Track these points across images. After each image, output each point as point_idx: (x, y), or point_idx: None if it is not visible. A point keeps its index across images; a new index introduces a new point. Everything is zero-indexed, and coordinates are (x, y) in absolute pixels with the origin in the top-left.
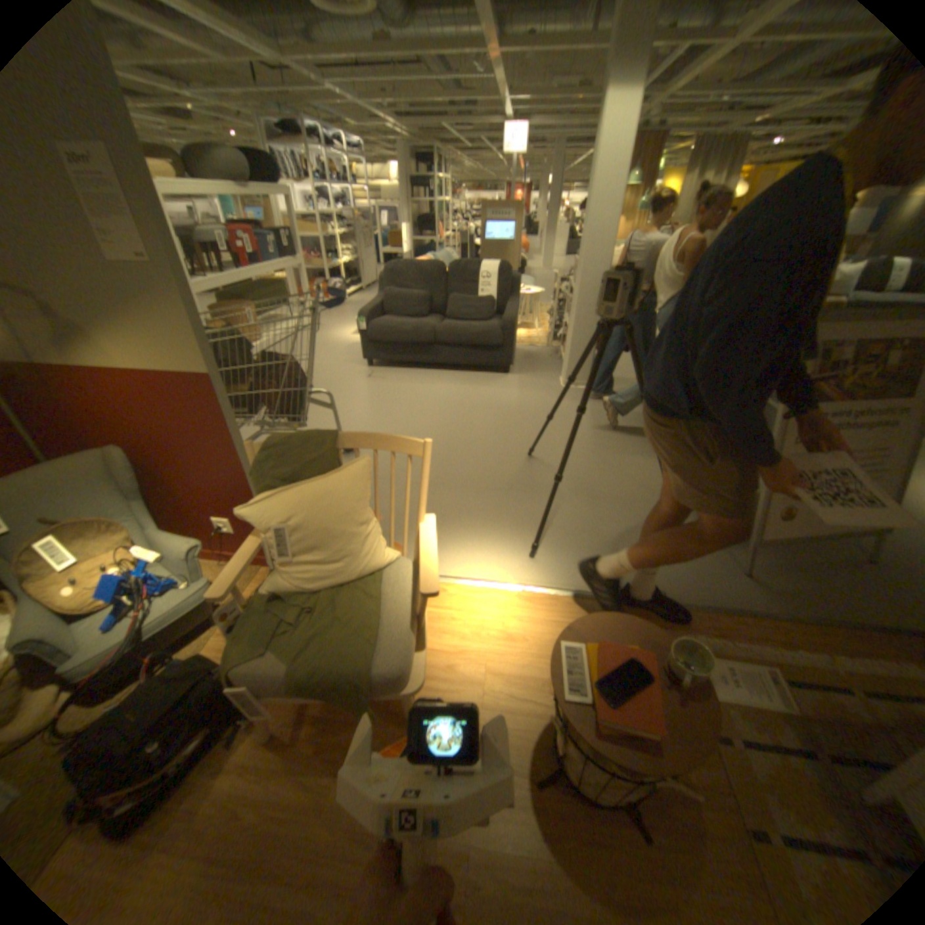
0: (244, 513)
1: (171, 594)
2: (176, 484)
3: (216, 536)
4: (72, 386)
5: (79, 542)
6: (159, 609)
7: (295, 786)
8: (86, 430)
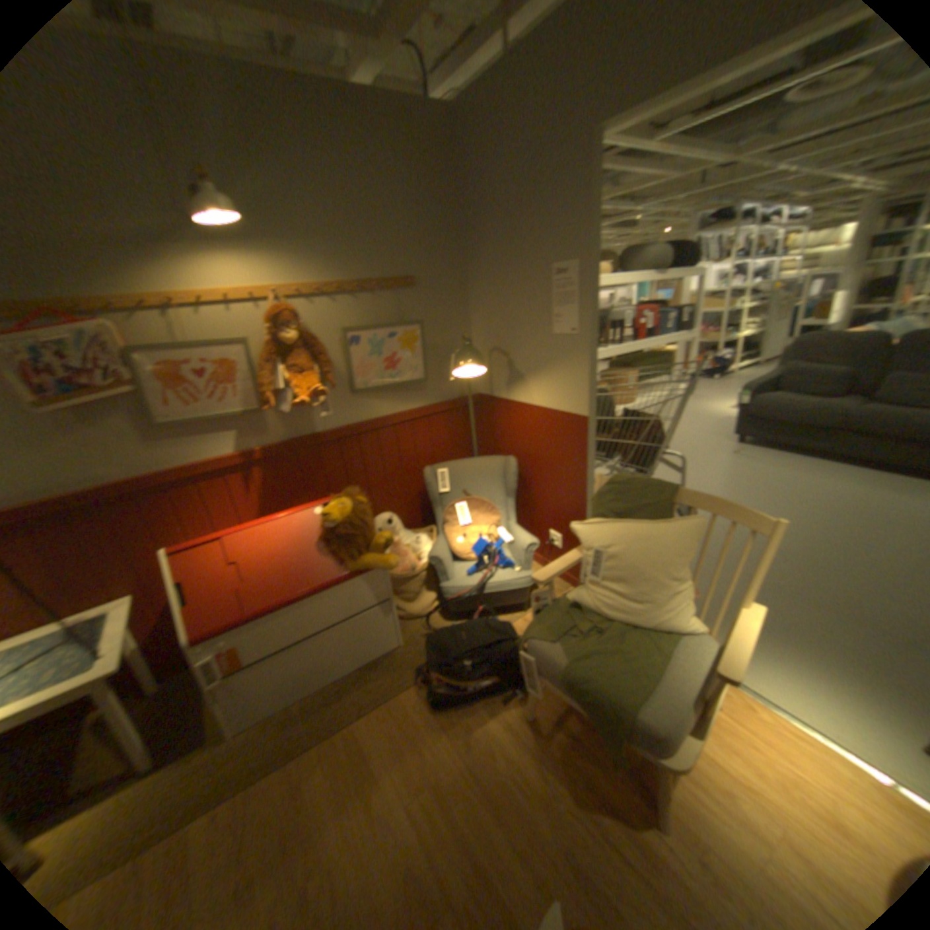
0: (576, 528)
1: (507, 571)
2: (535, 495)
3: (547, 546)
4: (503, 413)
5: (473, 512)
6: (498, 577)
7: (538, 773)
8: (499, 443)
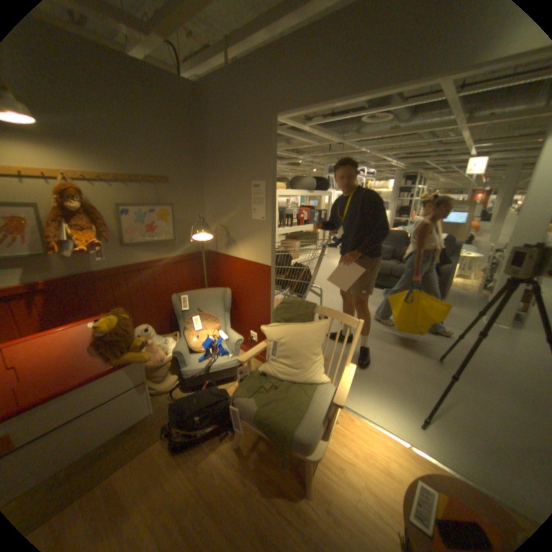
0: (264, 329)
1: (225, 357)
2: (243, 311)
3: (249, 340)
4: (224, 262)
5: (204, 322)
6: (219, 361)
7: (240, 481)
8: (222, 280)
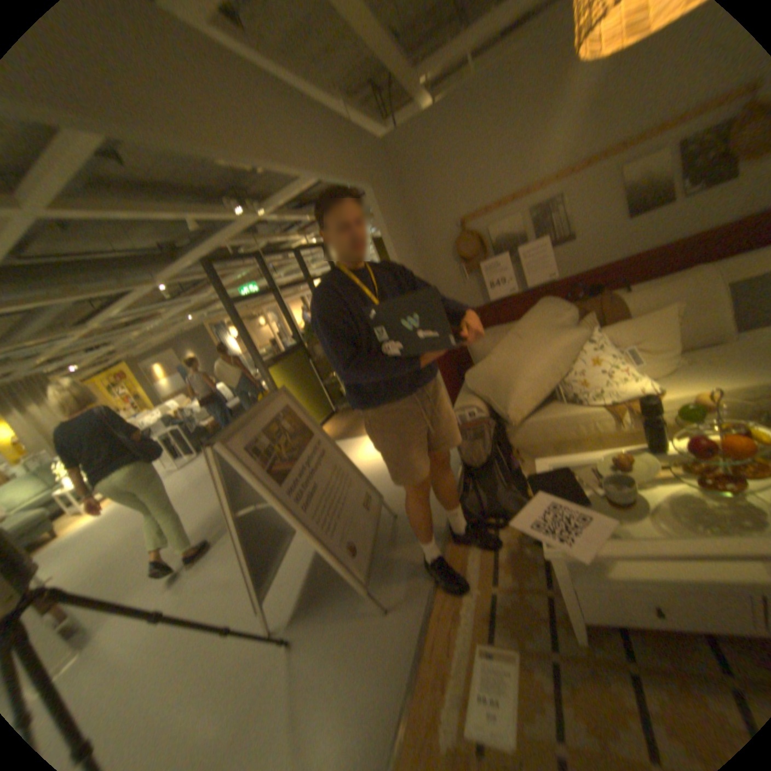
0: None
1: None
2: None
3: None
4: None
5: None
6: None
7: None
8: None
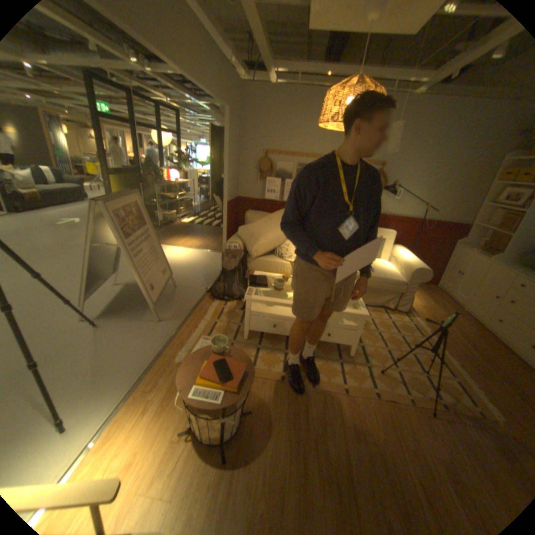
0: None
1: None
2: None
3: None
4: None
5: None
6: None
7: None
8: None
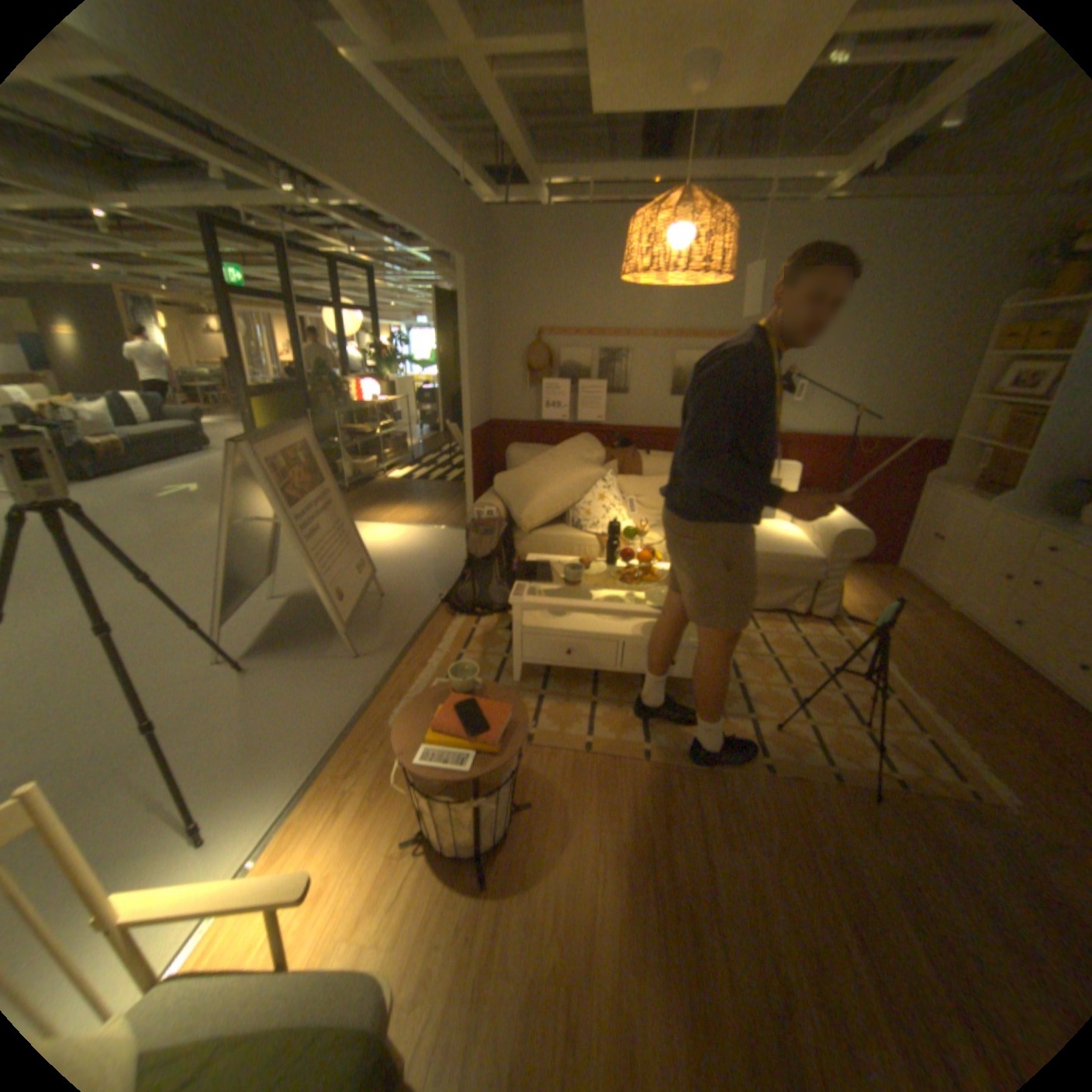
0: None
1: None
2: None
3: None
4: None
5: None
6: None
7: None
8: None
